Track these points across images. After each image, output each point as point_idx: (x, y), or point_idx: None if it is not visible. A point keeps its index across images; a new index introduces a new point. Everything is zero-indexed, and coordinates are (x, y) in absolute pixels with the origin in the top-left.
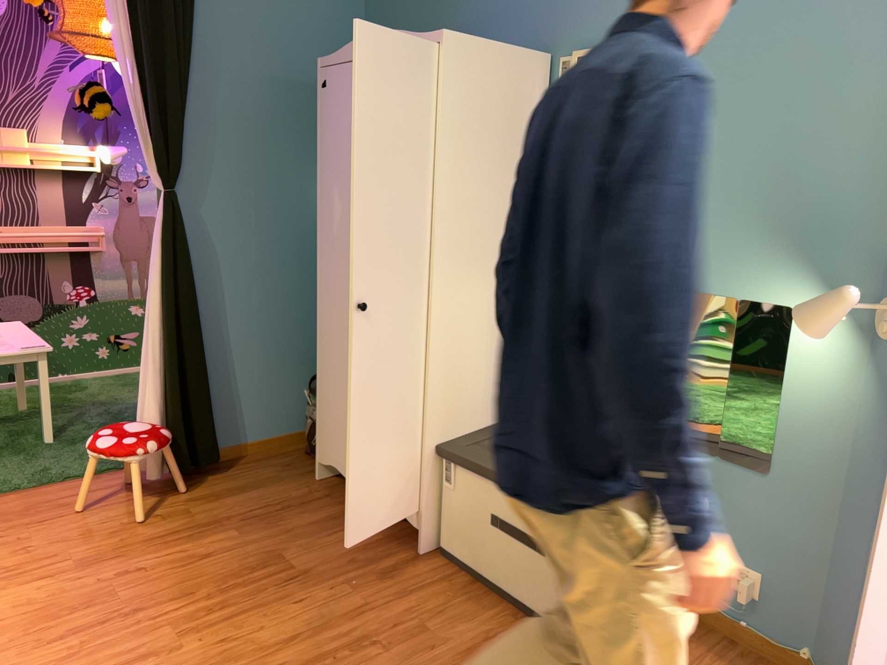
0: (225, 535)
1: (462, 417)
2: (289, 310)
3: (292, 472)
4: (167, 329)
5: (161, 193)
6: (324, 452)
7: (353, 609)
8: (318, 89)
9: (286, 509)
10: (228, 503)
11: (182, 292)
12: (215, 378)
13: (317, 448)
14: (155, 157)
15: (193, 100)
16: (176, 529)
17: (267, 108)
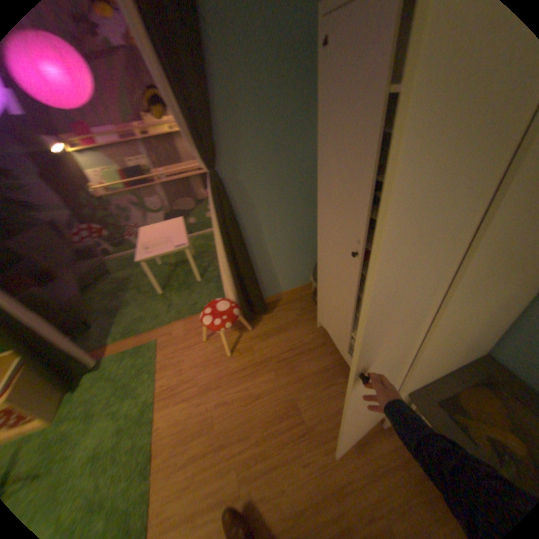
0: (269, 376)
1: (437, 374)
2: (302, 225)
3: (306, 317)
4: (228, 259)
5: (208, 173)
6: (323, 321)
7: (340, 486)
8: (321, 47)
9: (301, 355)
10: (272, 343)
11: (234, 237)
12: (263, 268)
13: (319, 315)
14: (197, 147)
15: (217, 85)
16: (245, 365)
17: (277, 75)
